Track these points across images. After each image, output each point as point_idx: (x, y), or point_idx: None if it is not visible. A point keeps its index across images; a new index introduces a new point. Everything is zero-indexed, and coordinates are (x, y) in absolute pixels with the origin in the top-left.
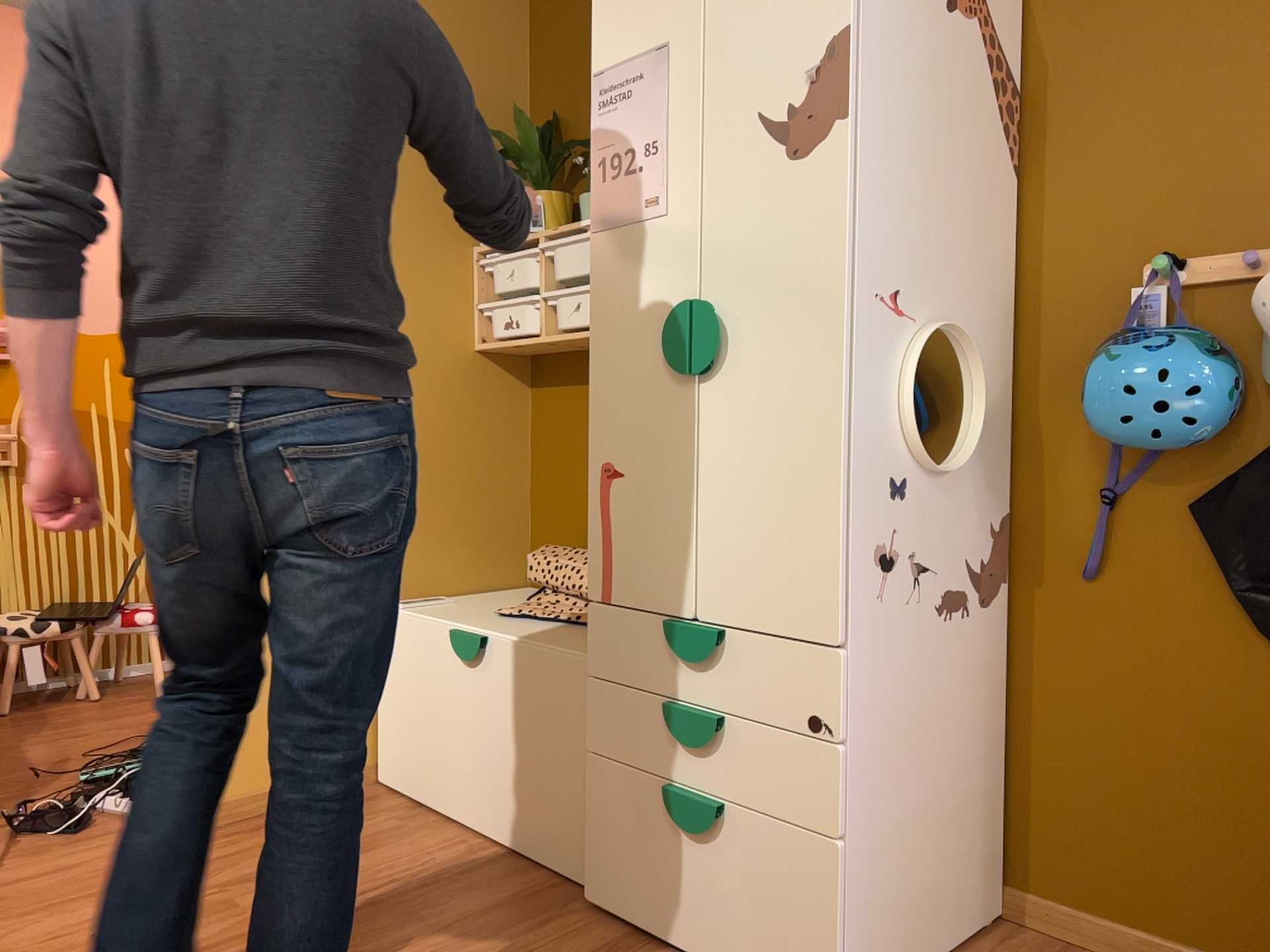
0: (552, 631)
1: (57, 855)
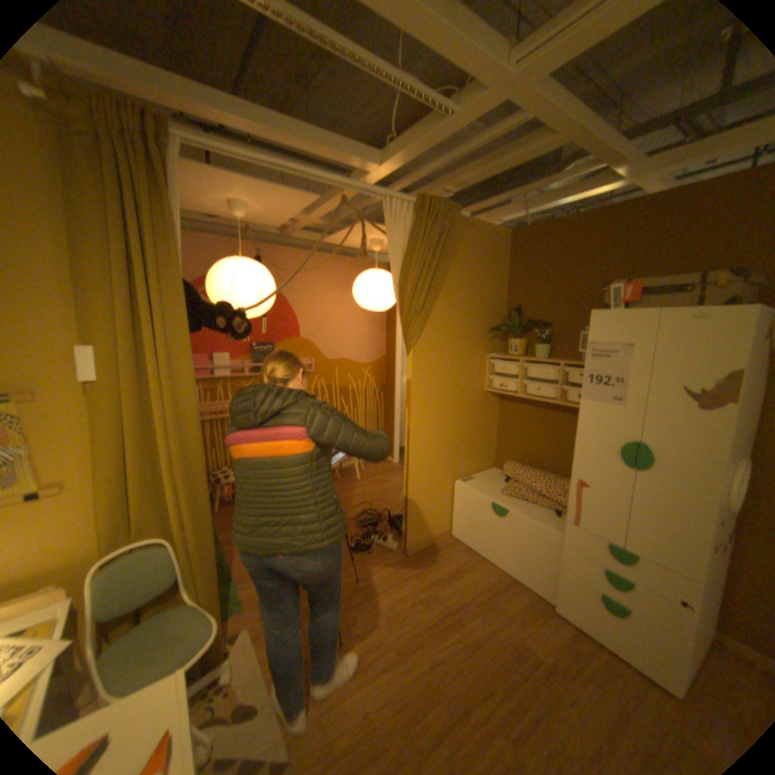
0: (530, 509)
1: (371, 566)
